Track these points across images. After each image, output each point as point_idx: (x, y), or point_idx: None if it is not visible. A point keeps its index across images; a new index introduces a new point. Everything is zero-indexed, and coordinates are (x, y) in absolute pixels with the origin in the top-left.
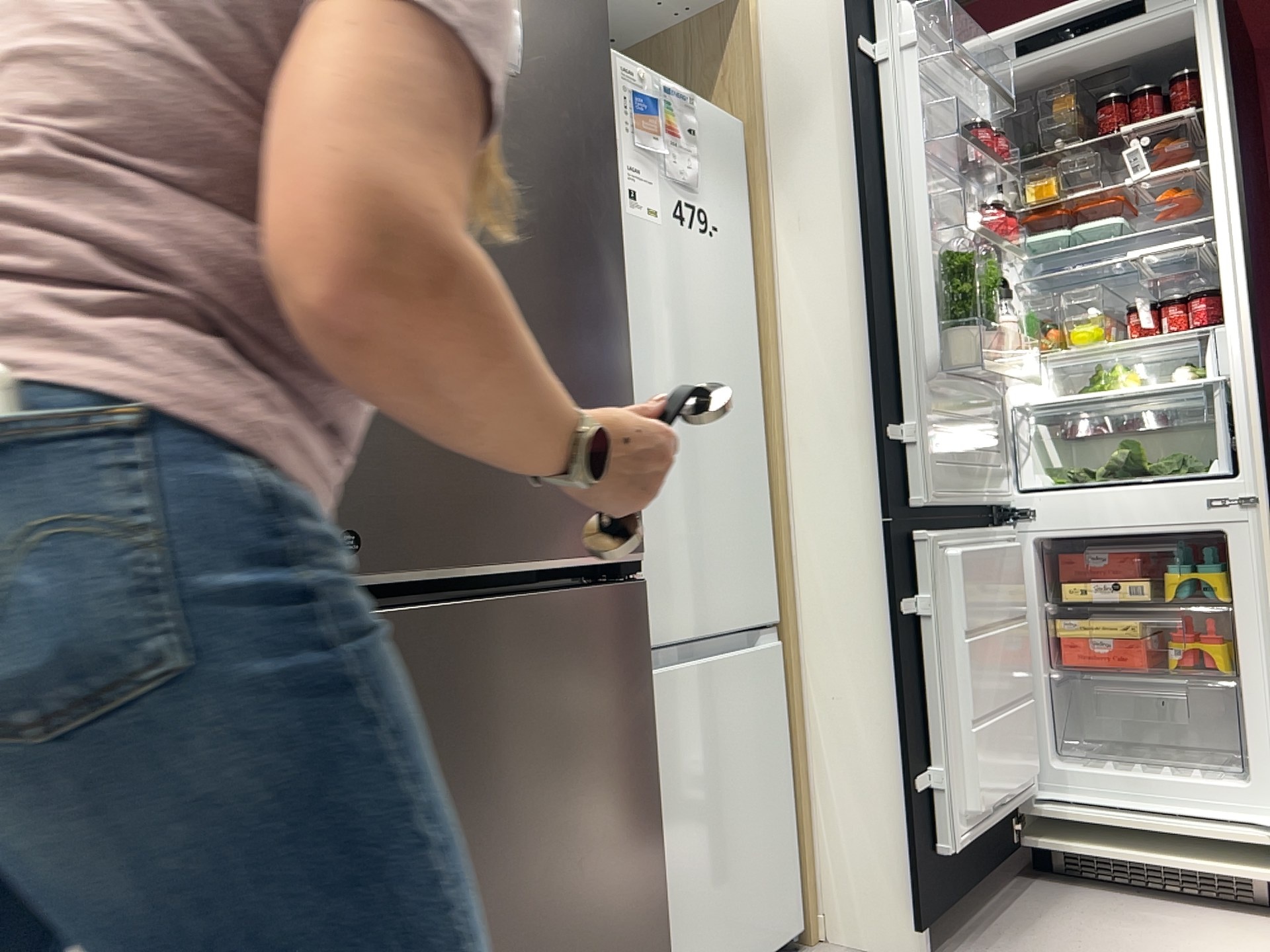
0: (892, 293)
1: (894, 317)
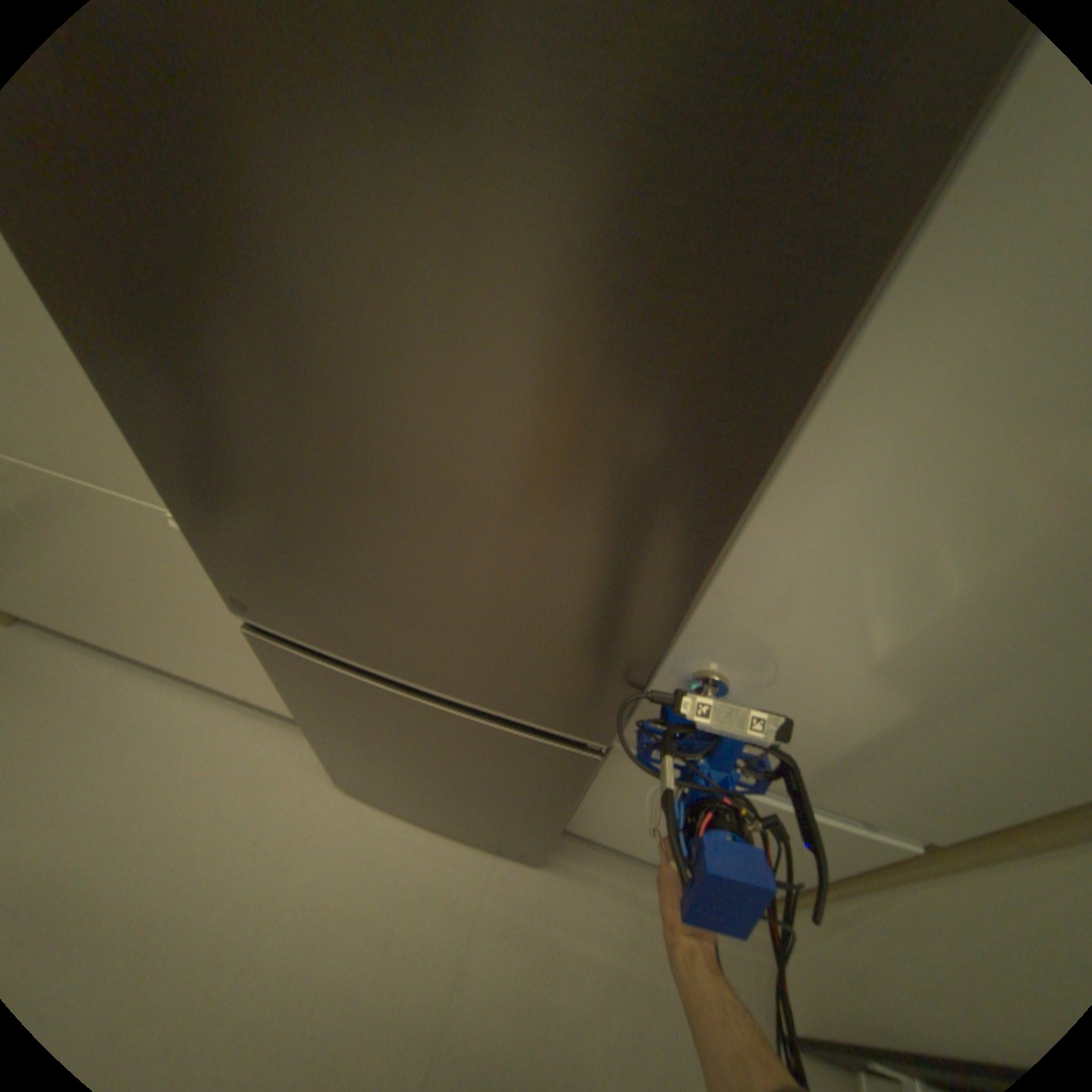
0: None
1: None
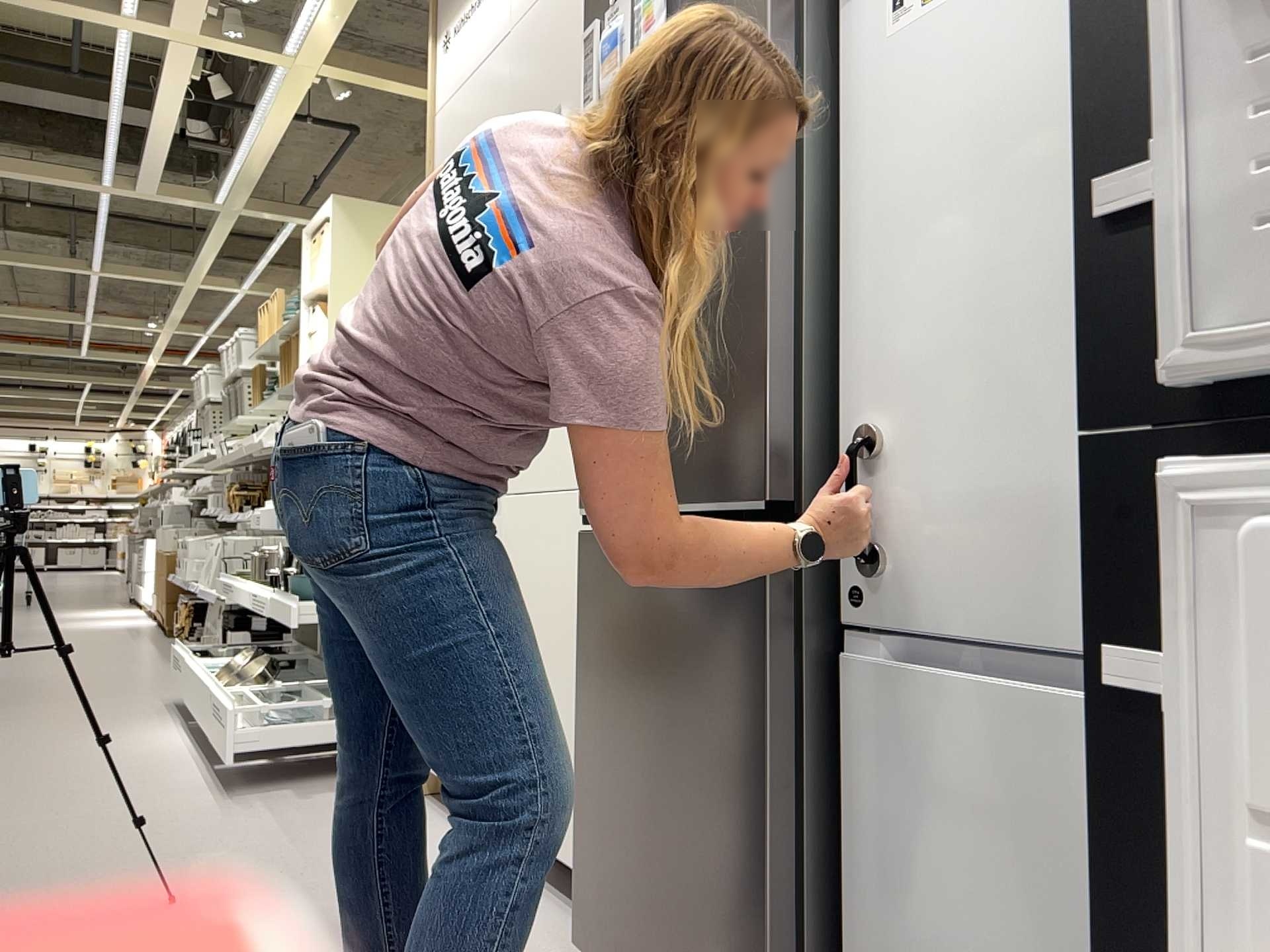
0: None
1: None
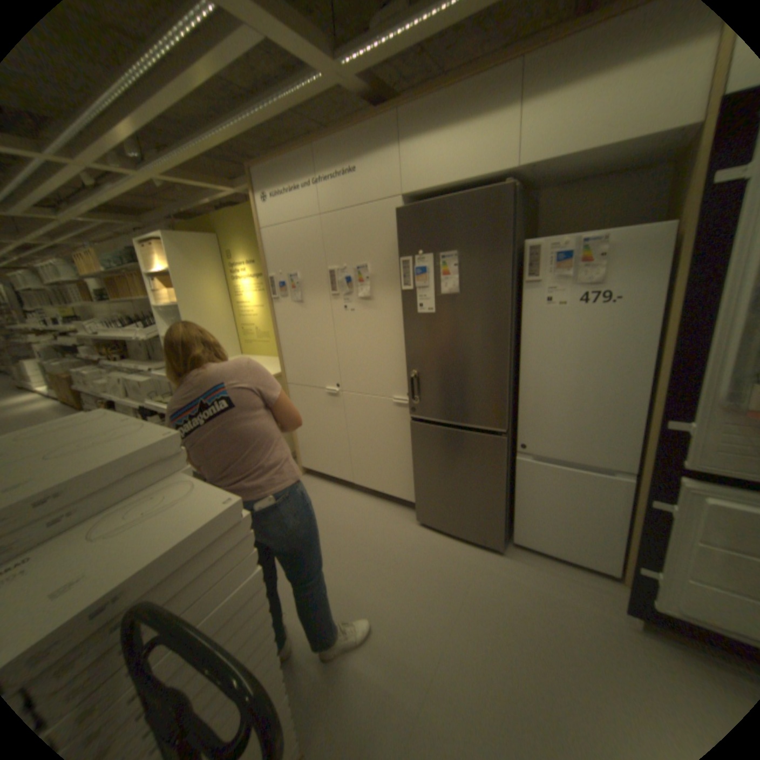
0: (706, 349)
1: (703, 364)
